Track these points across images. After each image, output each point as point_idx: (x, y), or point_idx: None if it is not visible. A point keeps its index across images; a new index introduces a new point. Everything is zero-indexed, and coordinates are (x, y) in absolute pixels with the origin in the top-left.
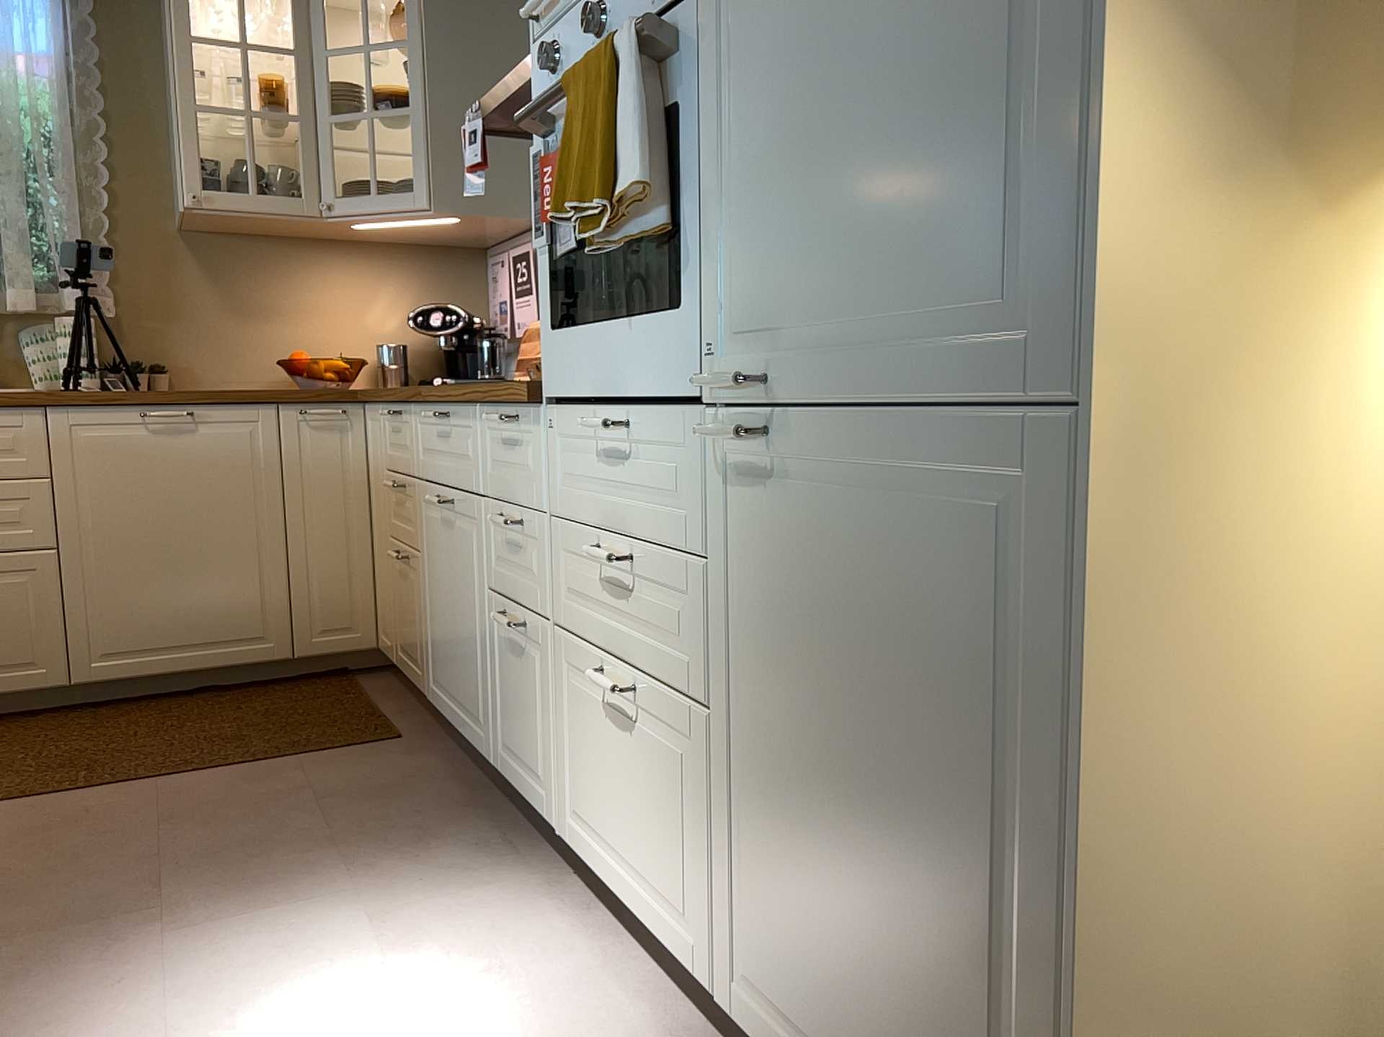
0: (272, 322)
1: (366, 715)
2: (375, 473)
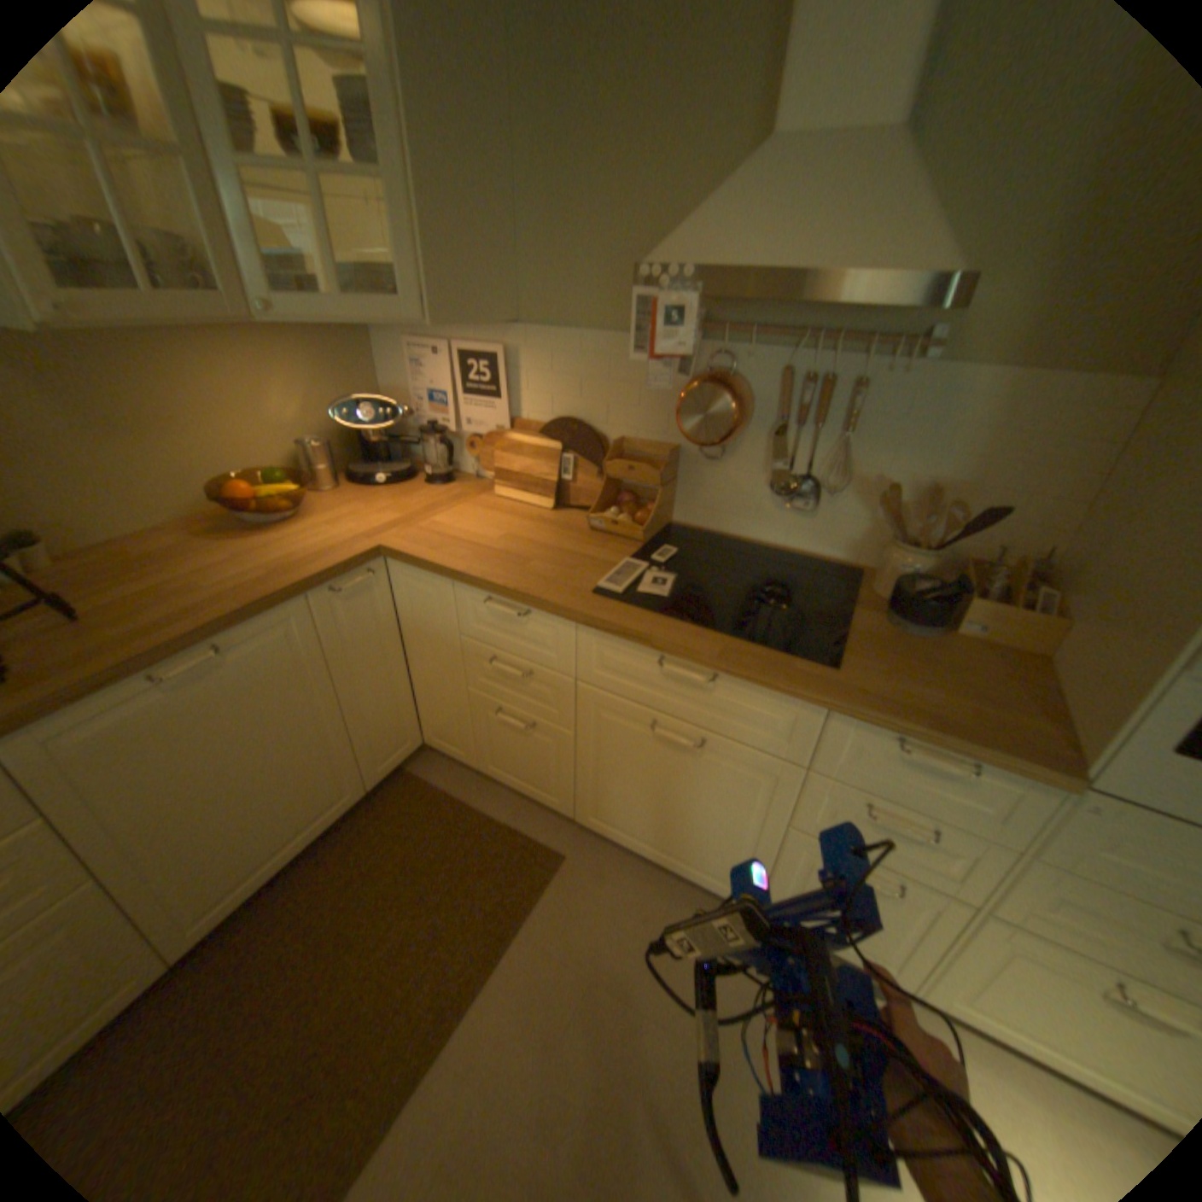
0: (159, 438)
1: (493, 832)
2: (424, 627)
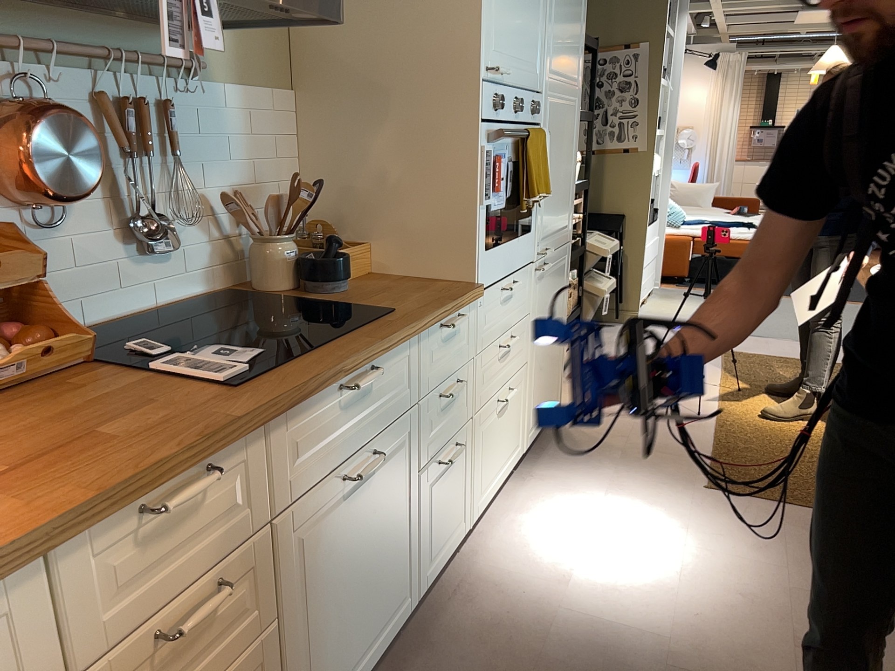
0: None
1: None
2: None
